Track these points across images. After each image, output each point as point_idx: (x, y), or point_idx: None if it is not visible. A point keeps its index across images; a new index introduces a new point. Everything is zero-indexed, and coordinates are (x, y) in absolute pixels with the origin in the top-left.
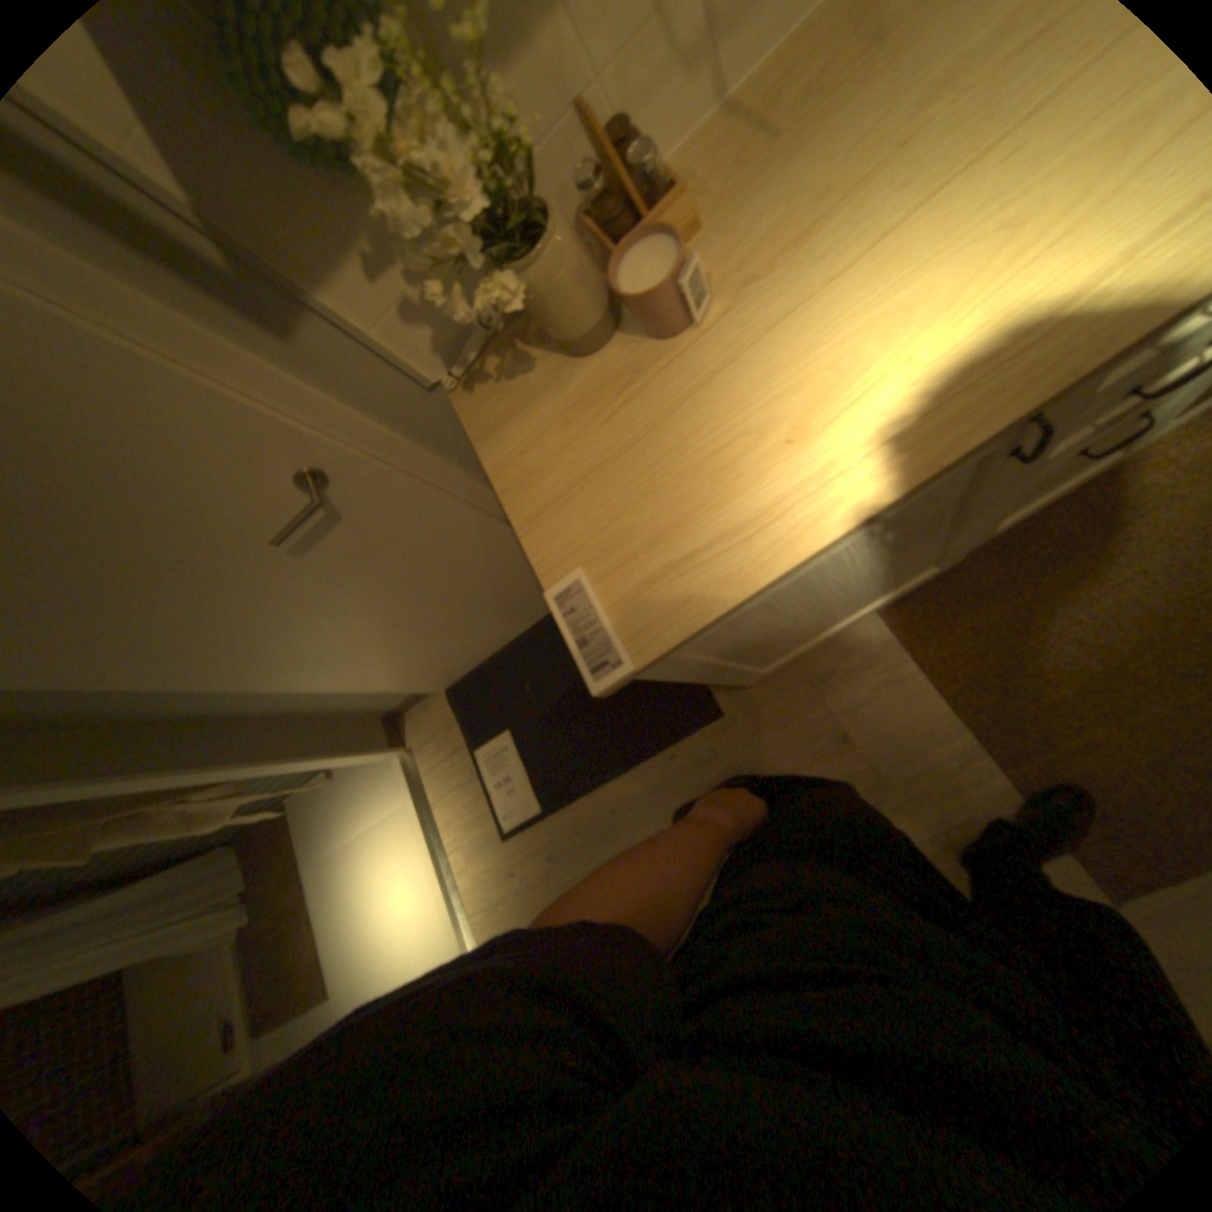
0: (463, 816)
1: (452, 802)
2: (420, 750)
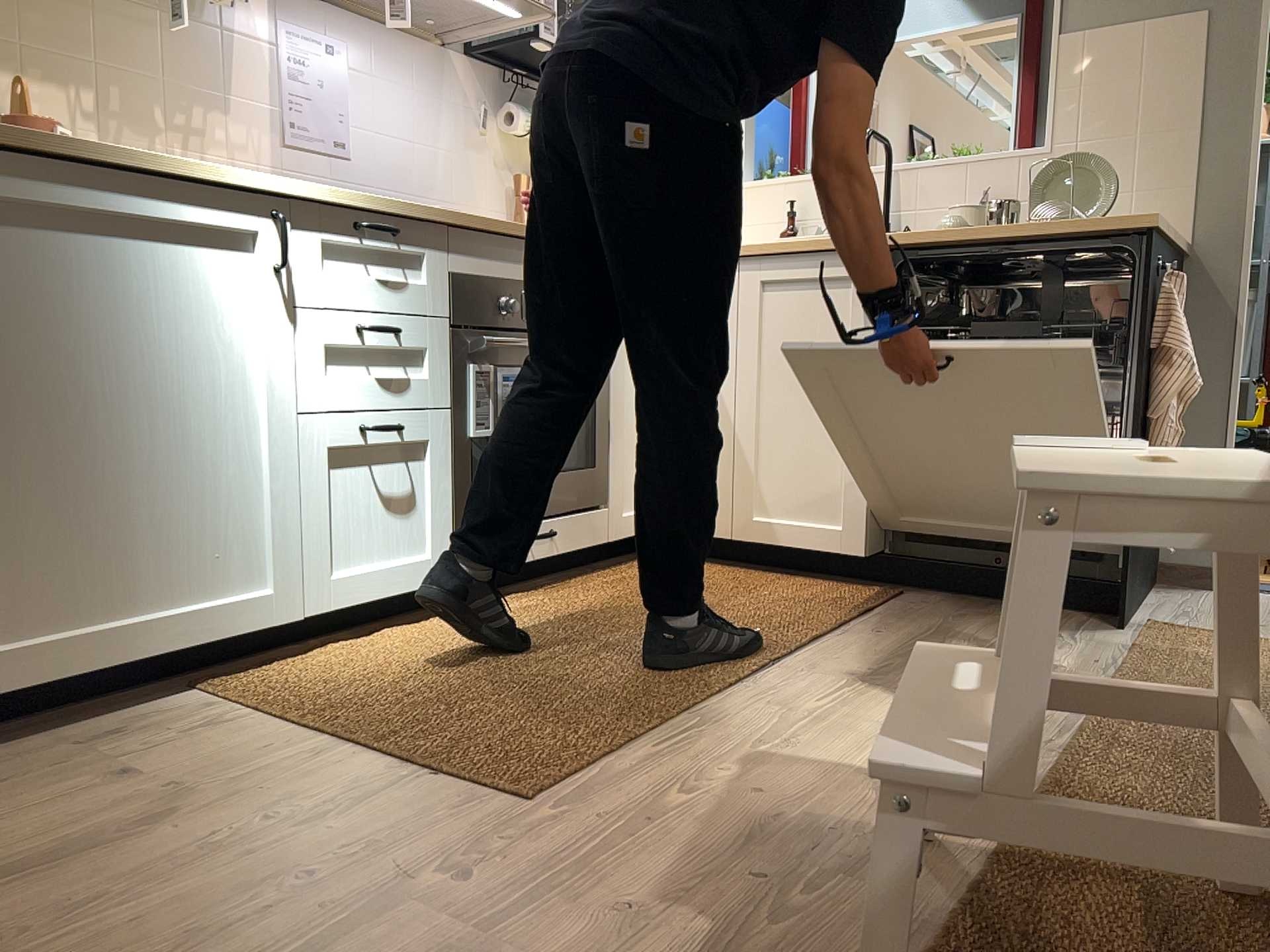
0: None
1: None
2: None
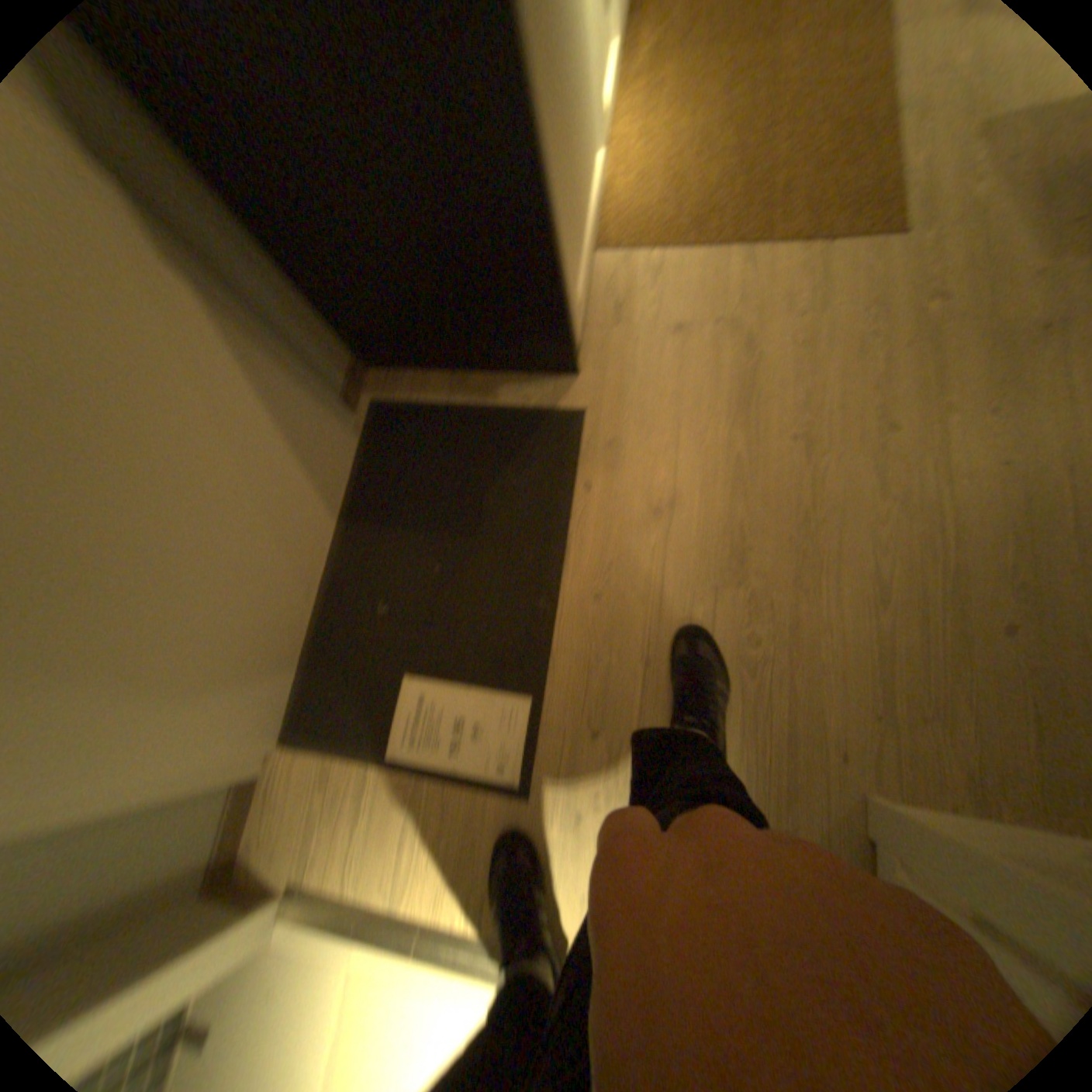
0: (444, 858)
1: (412, 866)
2: (300, 875)
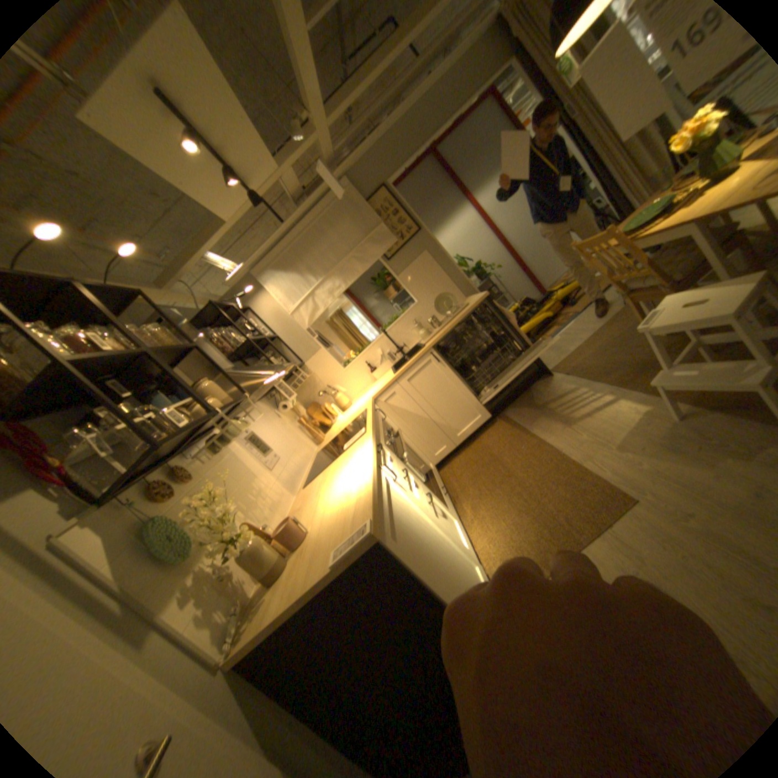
0: None
1: None
2: None
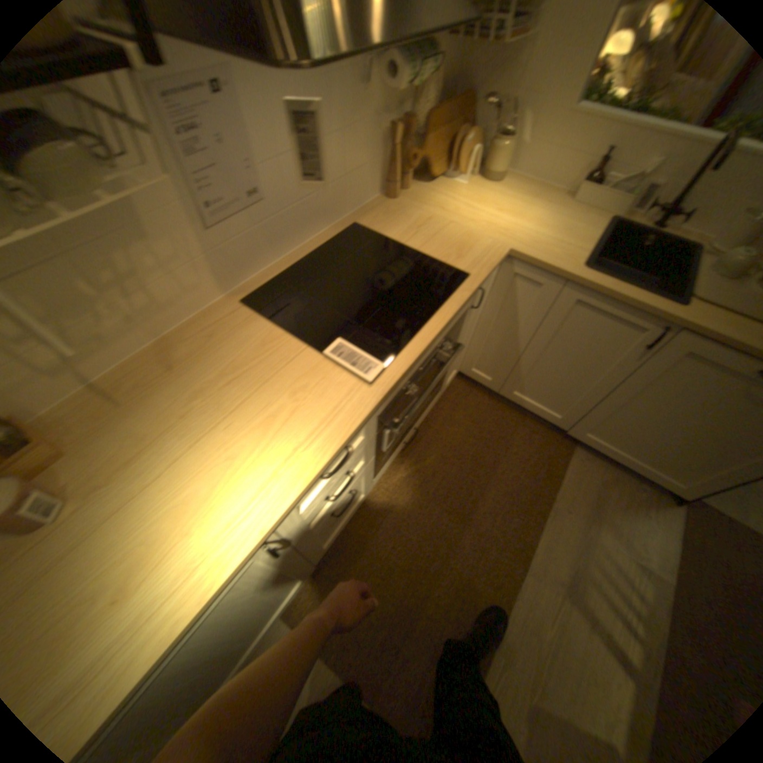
0: None
1: None
2: None
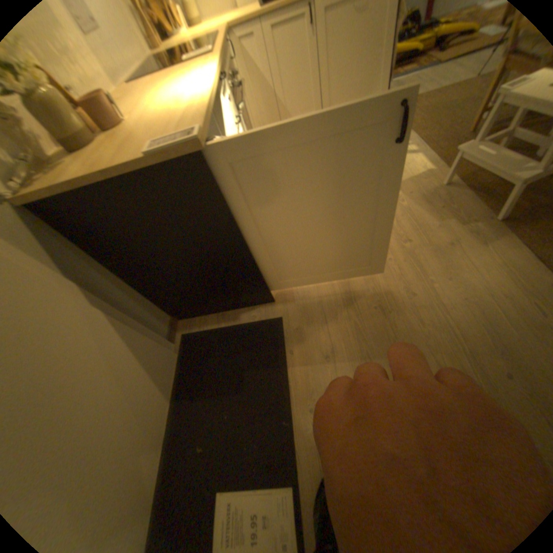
0: None
1: None
2: None
